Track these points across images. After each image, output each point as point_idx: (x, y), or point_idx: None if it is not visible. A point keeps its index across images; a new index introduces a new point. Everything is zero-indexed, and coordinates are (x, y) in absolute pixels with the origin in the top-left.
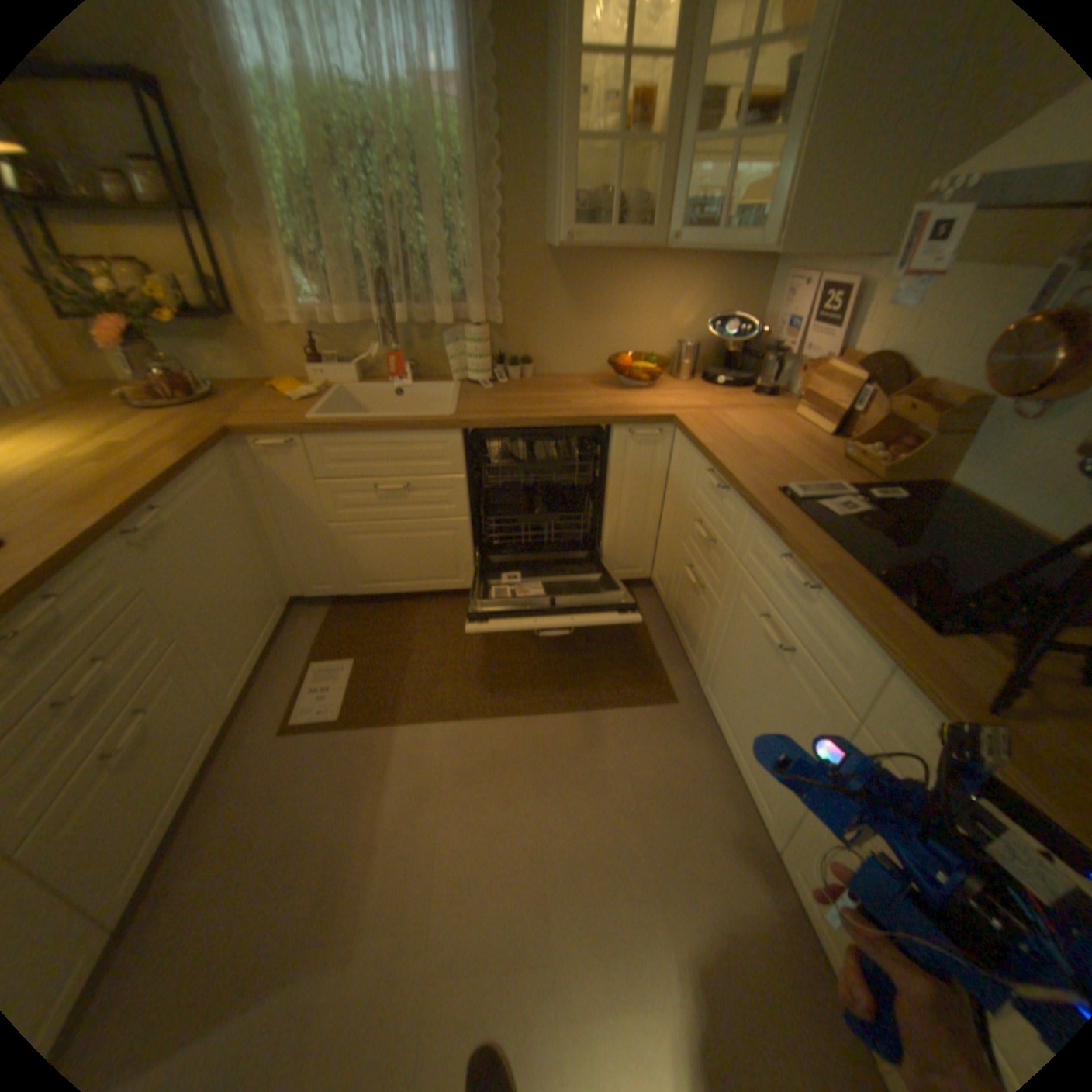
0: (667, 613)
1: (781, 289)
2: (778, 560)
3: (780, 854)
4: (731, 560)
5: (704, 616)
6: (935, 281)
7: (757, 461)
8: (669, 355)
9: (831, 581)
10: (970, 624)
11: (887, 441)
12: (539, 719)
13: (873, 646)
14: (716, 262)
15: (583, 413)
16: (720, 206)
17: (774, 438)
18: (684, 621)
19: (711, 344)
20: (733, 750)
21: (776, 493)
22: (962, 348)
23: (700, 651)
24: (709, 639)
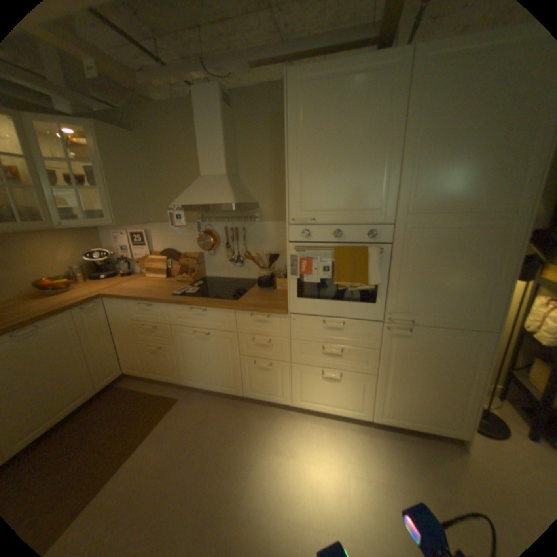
0: (144, 378)
1: (106, 238)
2: (187, 313)
3: (242, 396)
4: (168, 327)
5: (167, 358)
6: (169, 228)
7: (154, 292)
8: (64, 275)
9: (208, 305)
10: (237, 297)
11: (184, 273)
12: (127, 462)
13: (227, 312)
14: (69, 232)
15: (47, 311)
16: (69, 211)
17: (149, 285)
18: (157, 370)
19: (84, 265)
20: (209, 388)
21: (171, 296)
22: (187, 243)
23: (173, 372)
24: (175, 363)
